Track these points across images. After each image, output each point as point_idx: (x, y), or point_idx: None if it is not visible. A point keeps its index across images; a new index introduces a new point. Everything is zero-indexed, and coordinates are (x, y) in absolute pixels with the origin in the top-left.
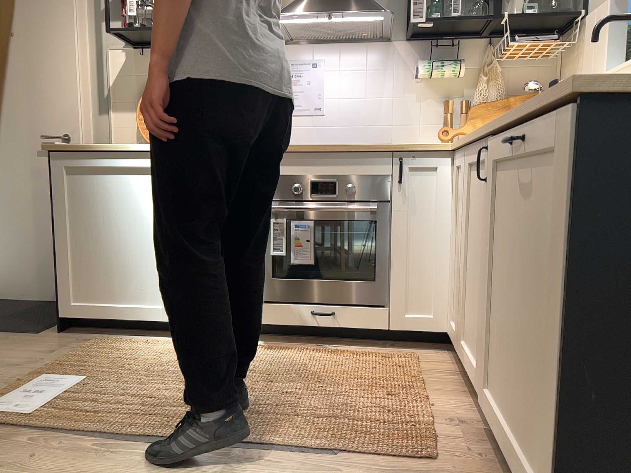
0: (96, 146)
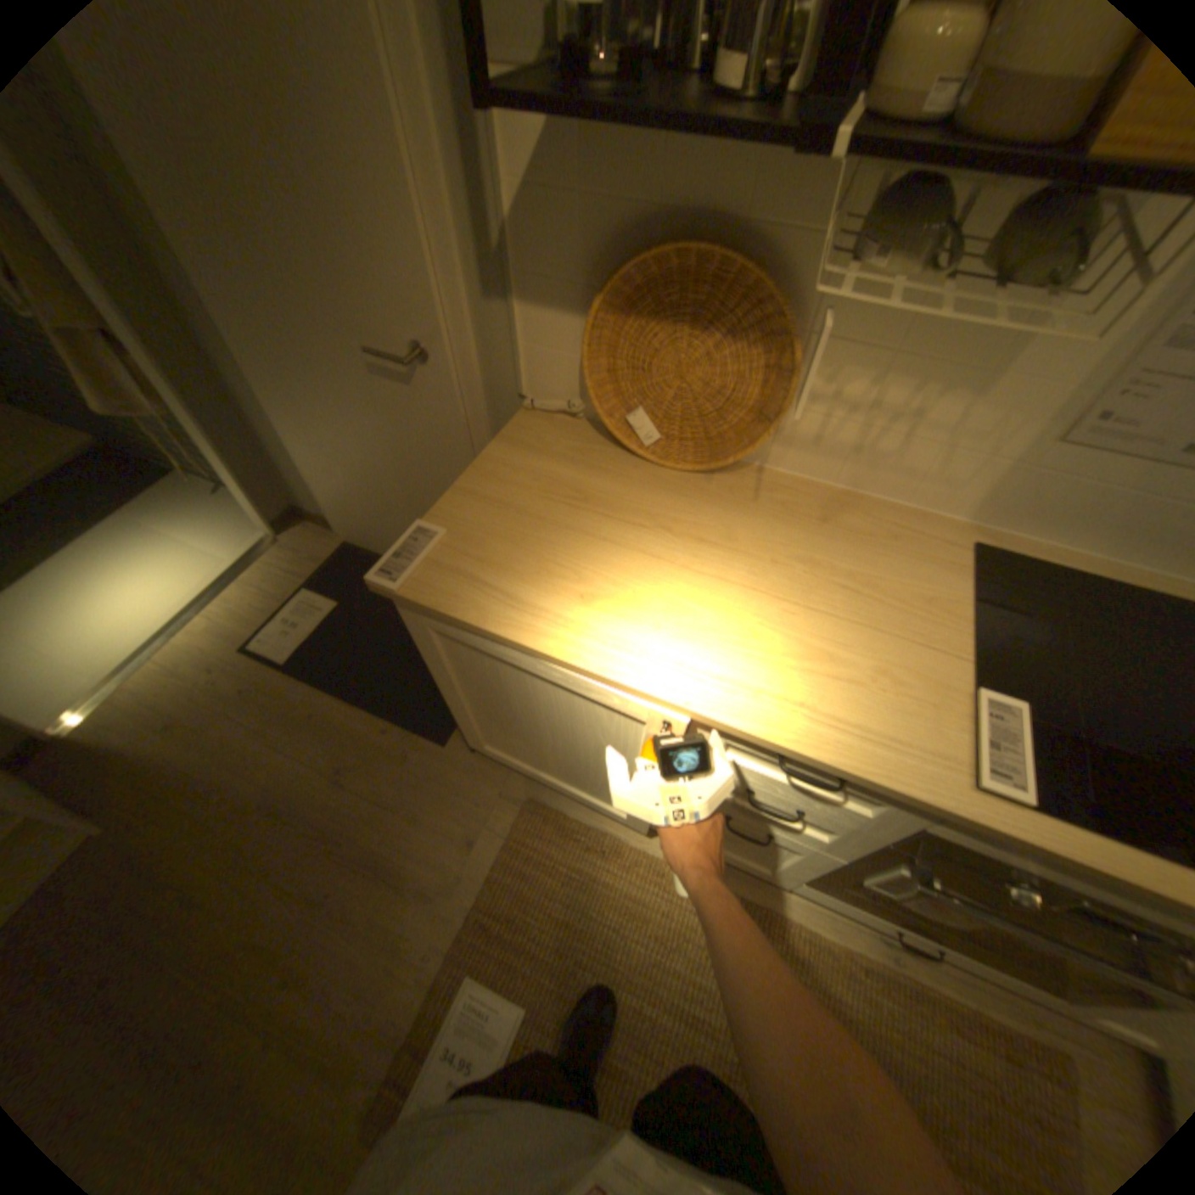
0: (495, 635)
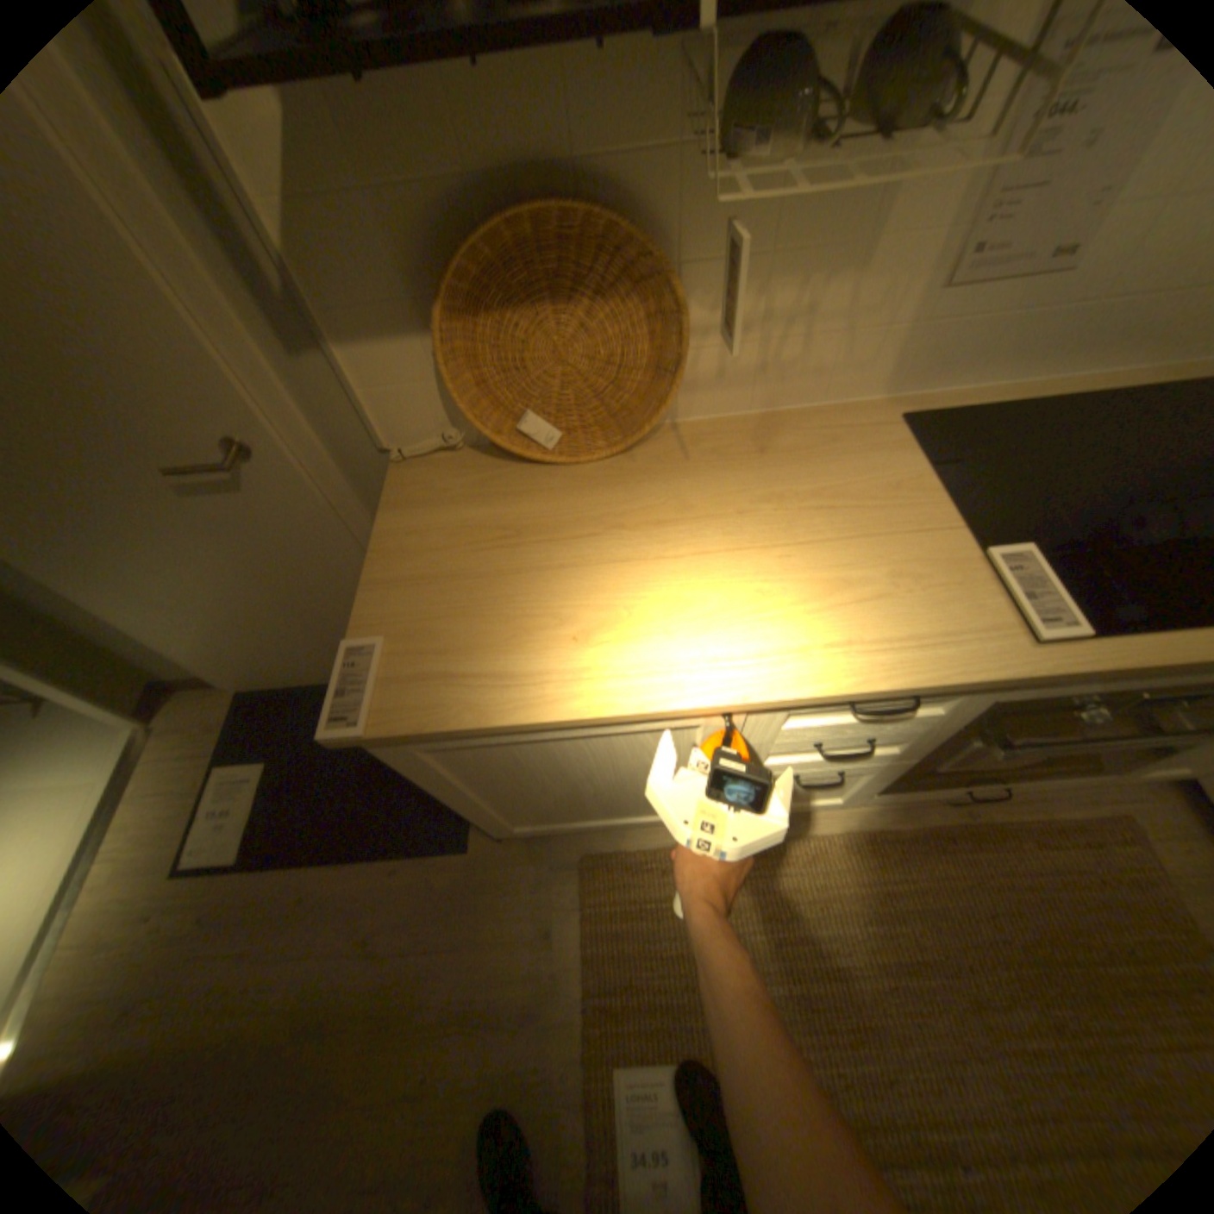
0: (507, 725)
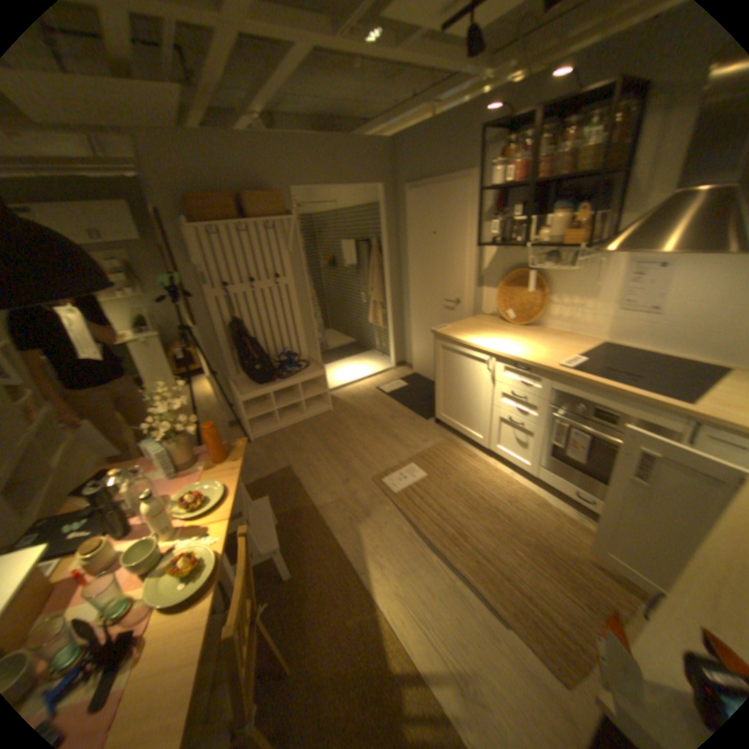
0: (456, 338)
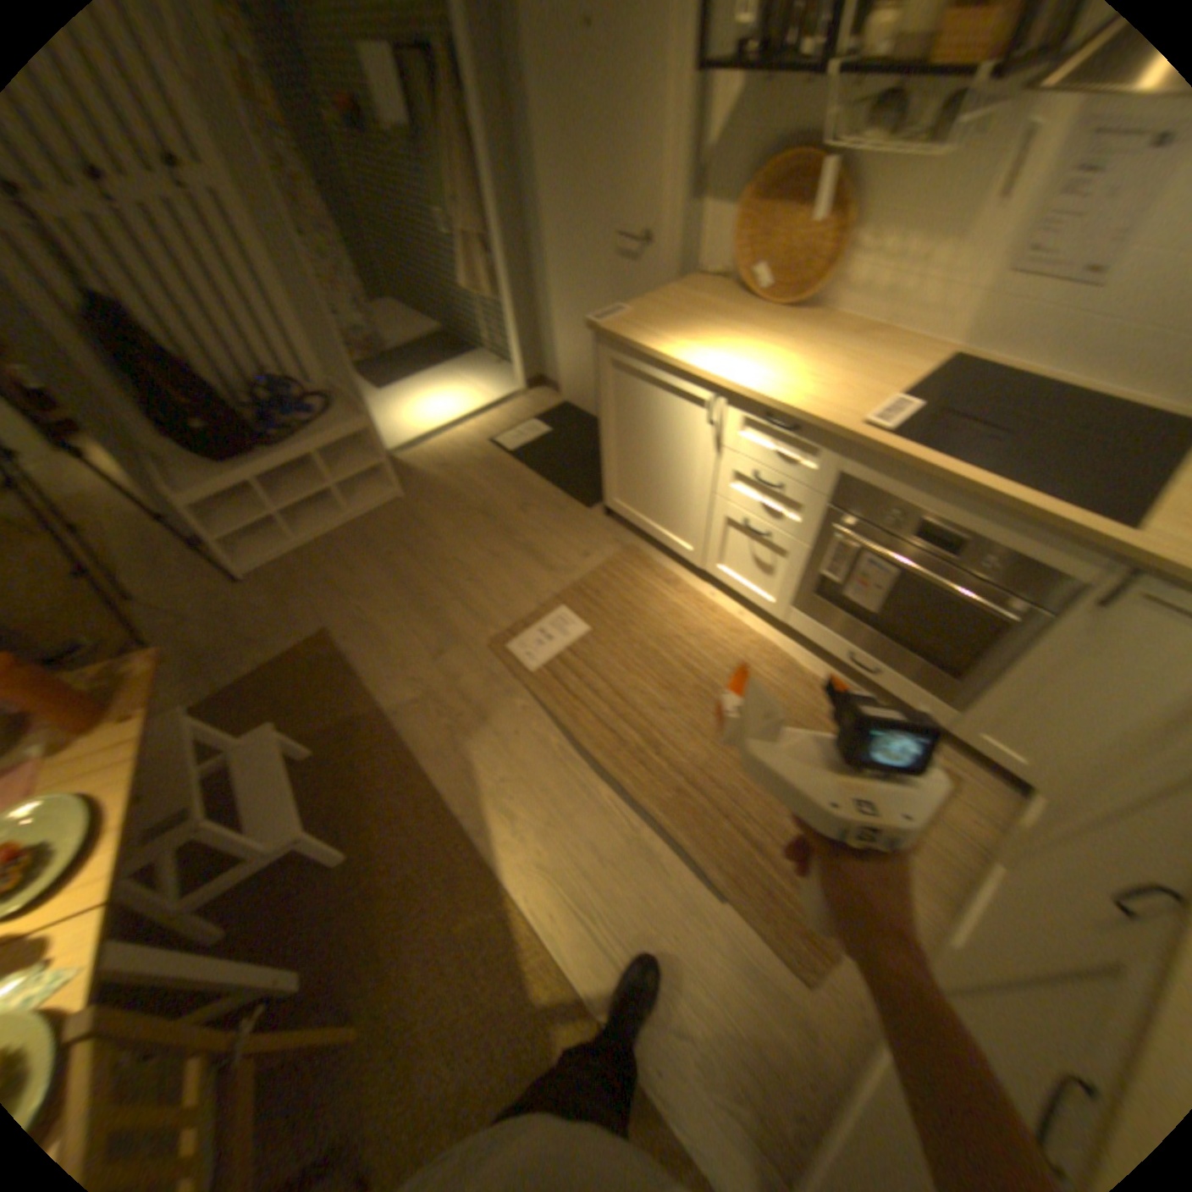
0: (641, 346)
